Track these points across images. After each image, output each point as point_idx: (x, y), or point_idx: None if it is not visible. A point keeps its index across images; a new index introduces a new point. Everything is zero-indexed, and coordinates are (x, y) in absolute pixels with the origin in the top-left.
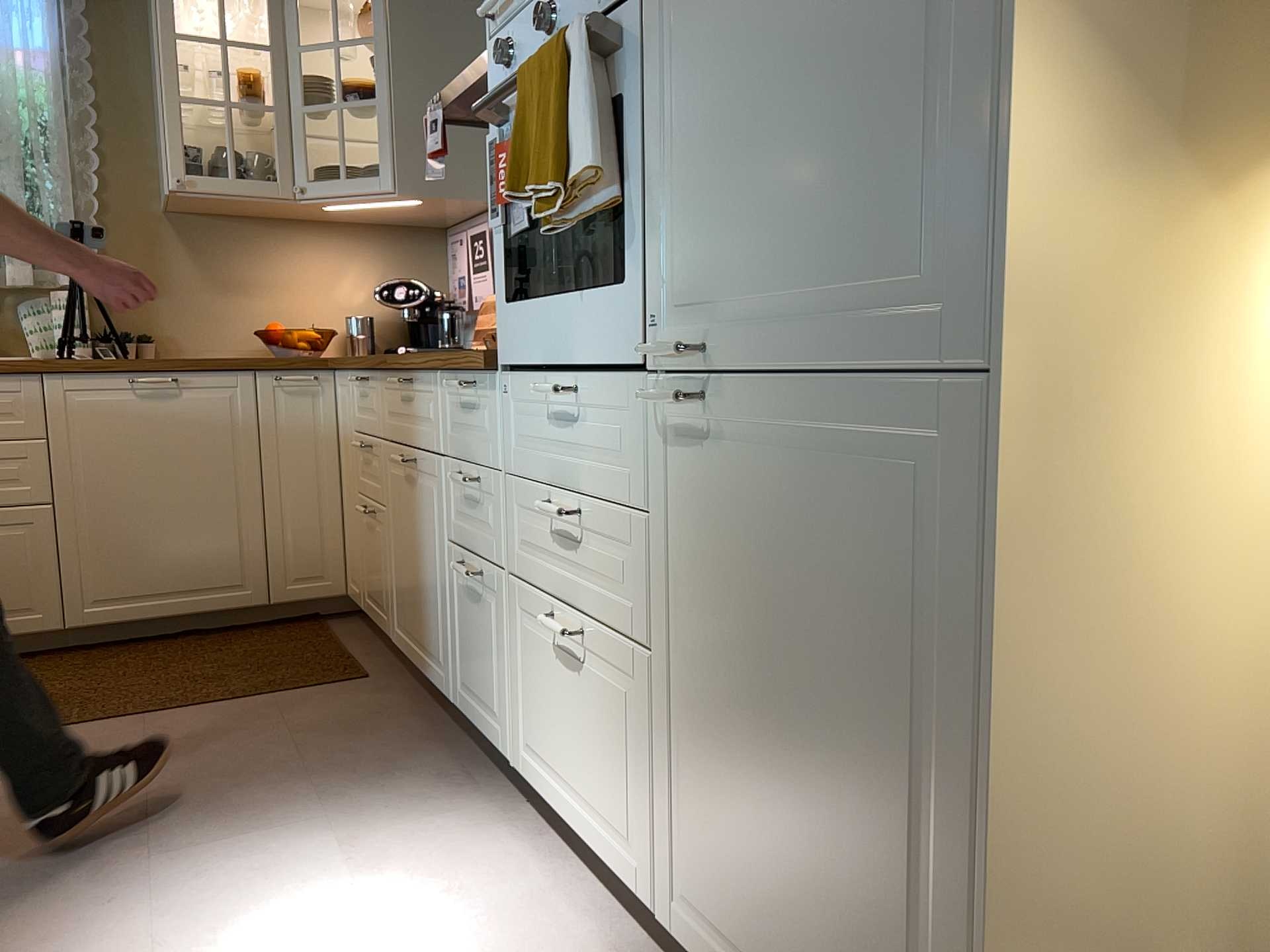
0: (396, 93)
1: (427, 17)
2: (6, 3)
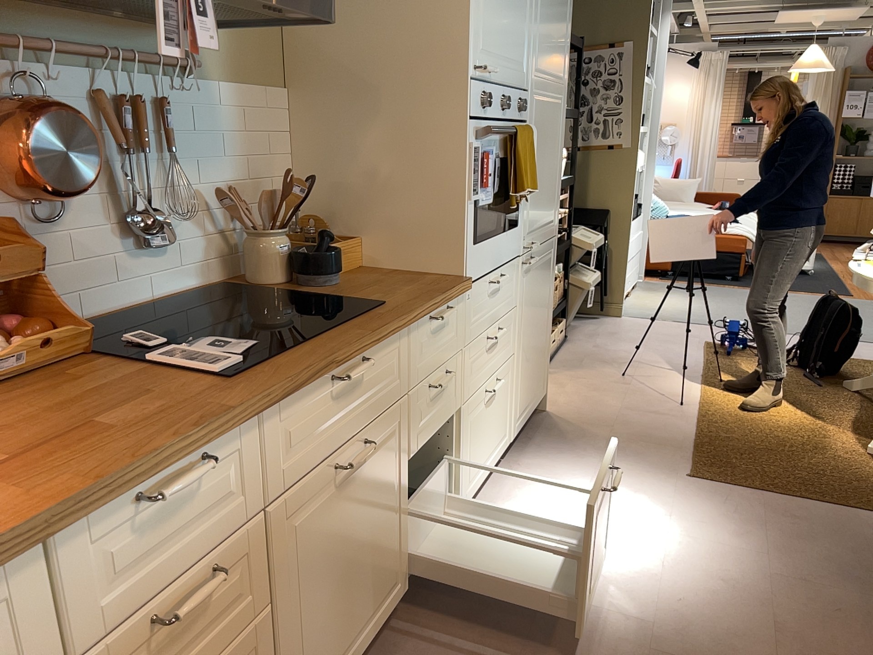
0: None
1: None
2: None
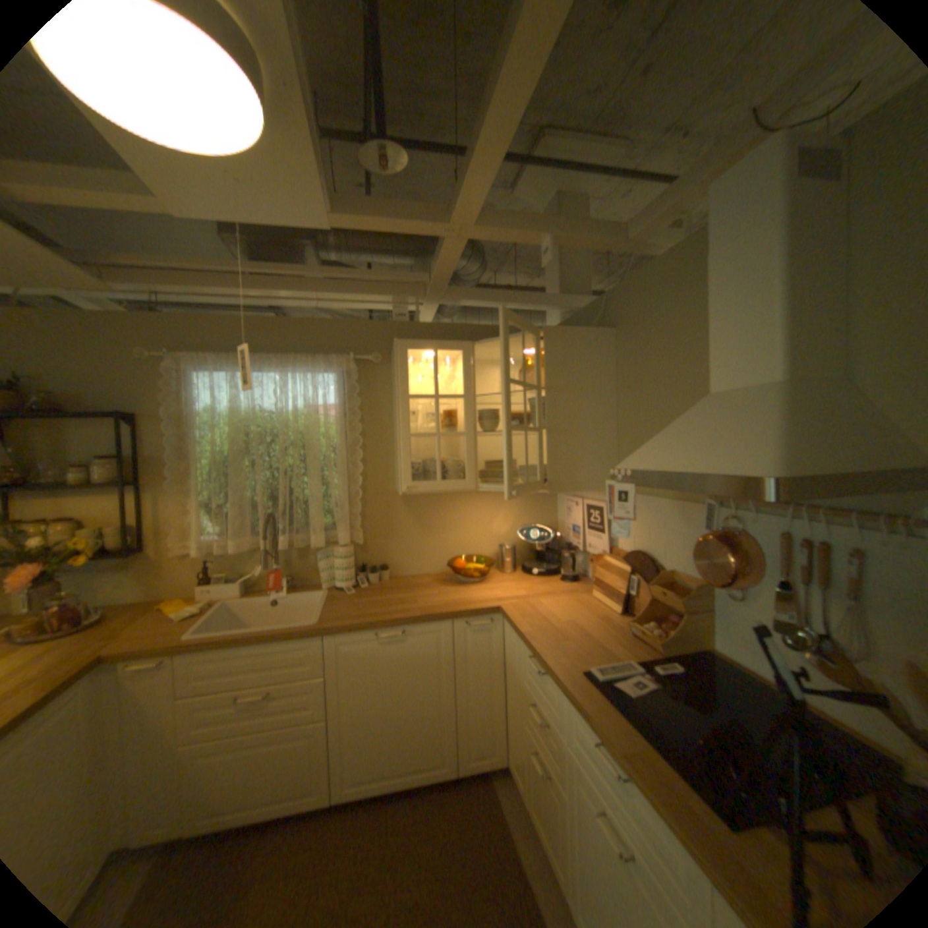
0: (547, 424)
1: (570, 372)
2: (316, 381)
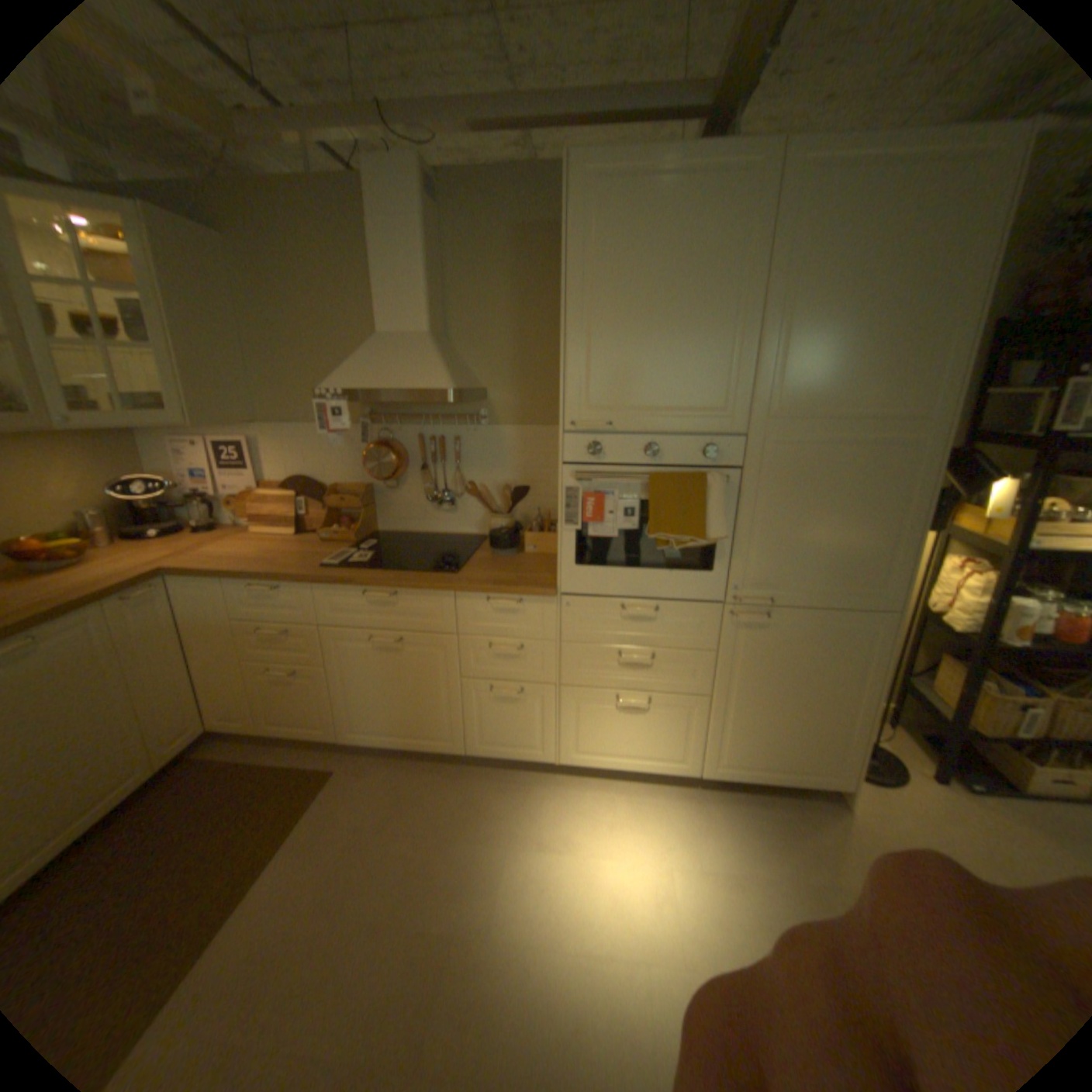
0: (163, 340)
1: (181, 277)
2: None
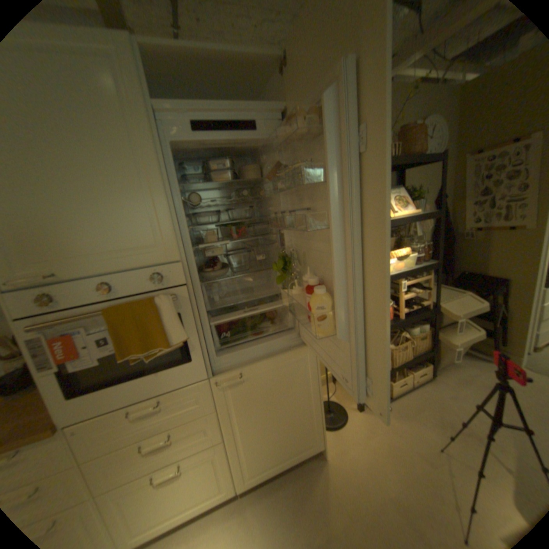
0: None
1: None
2: None
